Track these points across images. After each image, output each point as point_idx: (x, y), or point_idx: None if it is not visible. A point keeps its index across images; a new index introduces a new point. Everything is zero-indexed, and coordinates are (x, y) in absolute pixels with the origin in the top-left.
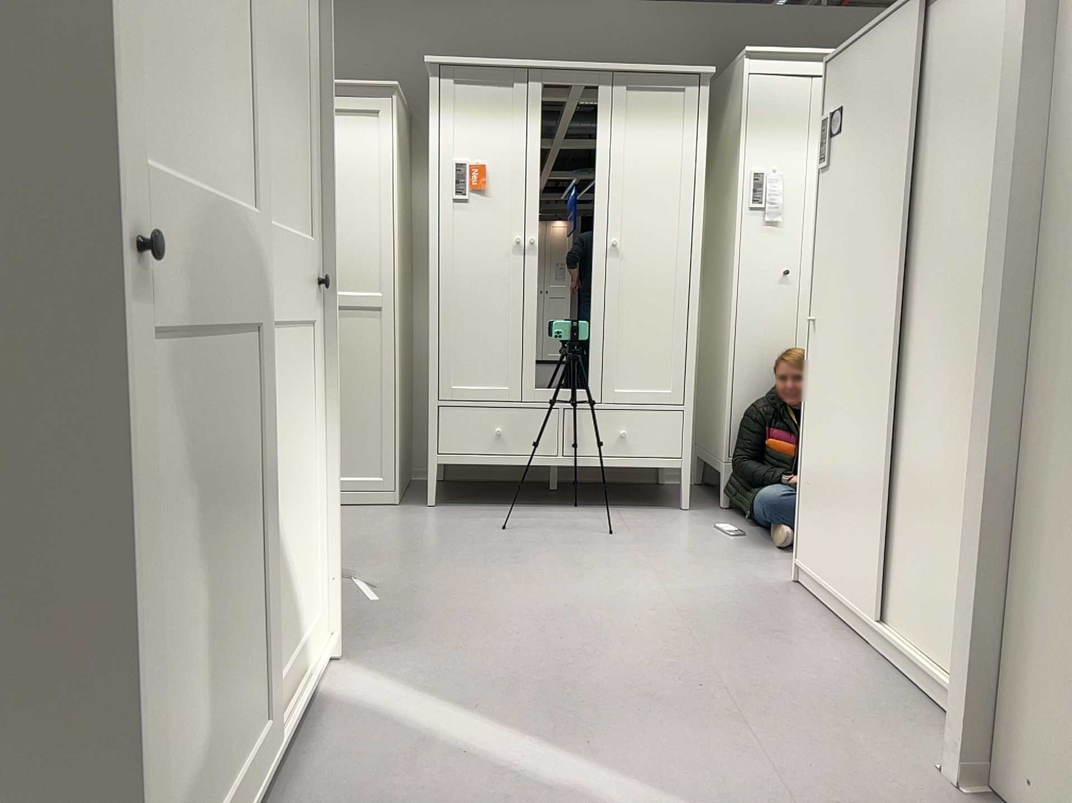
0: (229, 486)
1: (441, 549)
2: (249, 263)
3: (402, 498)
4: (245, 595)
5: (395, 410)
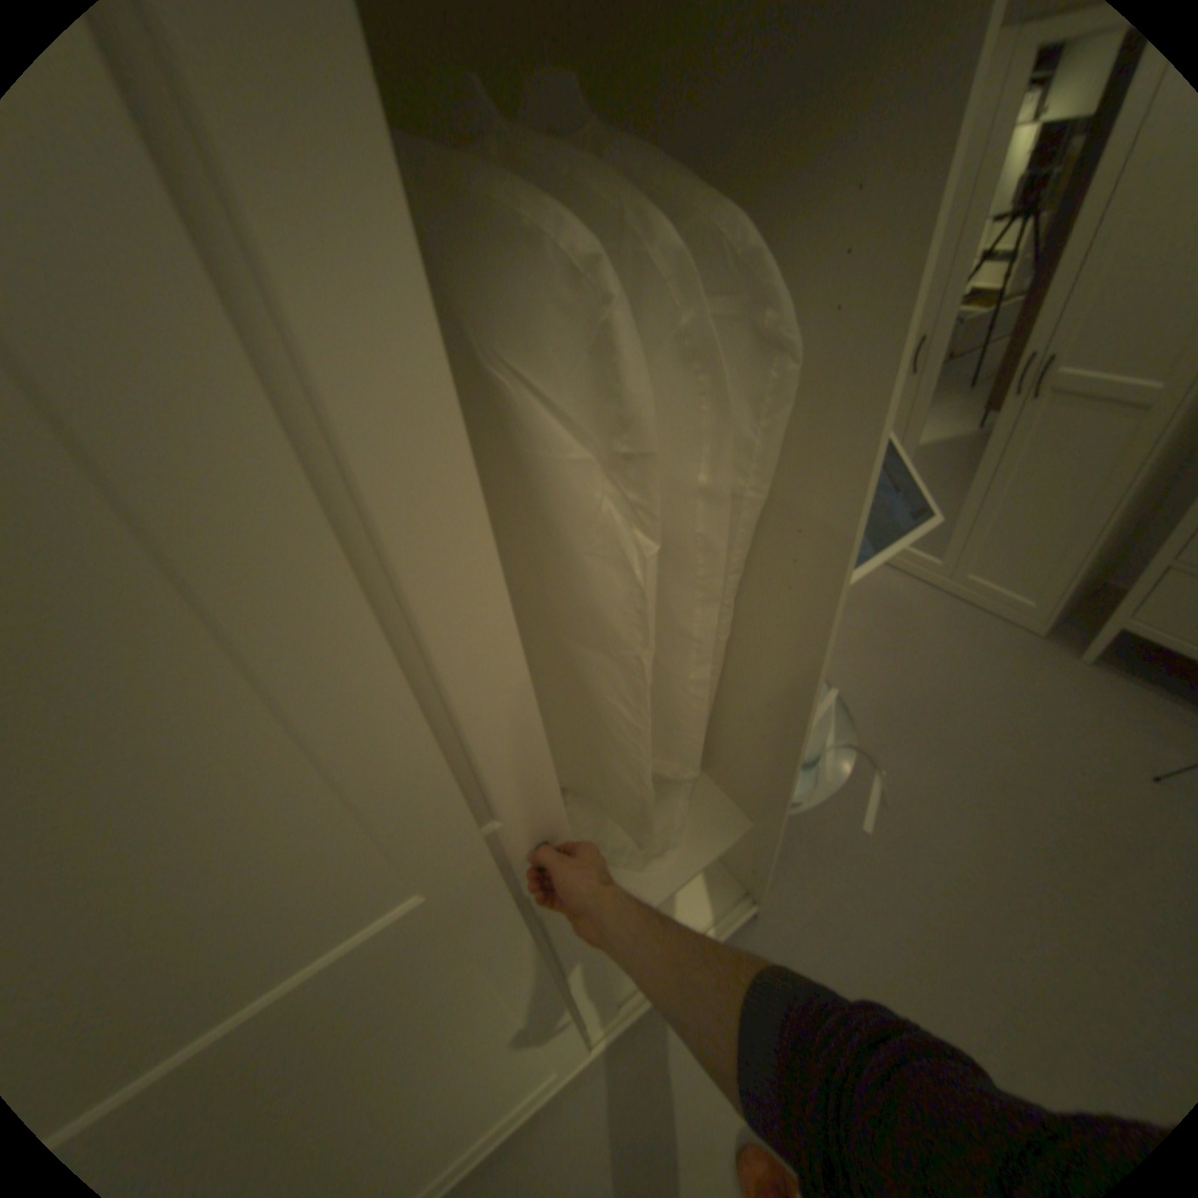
0: (423, 1075)
1: (1028, 767)
2: (425, 938)
3: (1059, 624)
4: (494, 1070)
5: (1097, 542)
